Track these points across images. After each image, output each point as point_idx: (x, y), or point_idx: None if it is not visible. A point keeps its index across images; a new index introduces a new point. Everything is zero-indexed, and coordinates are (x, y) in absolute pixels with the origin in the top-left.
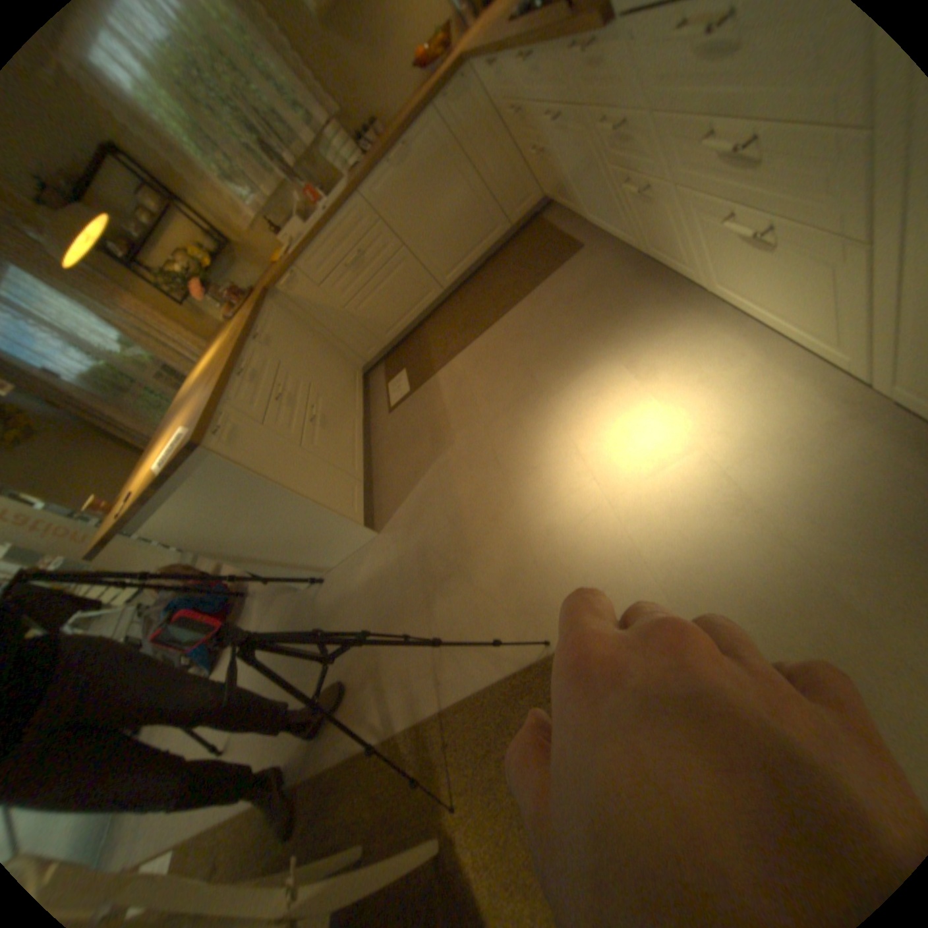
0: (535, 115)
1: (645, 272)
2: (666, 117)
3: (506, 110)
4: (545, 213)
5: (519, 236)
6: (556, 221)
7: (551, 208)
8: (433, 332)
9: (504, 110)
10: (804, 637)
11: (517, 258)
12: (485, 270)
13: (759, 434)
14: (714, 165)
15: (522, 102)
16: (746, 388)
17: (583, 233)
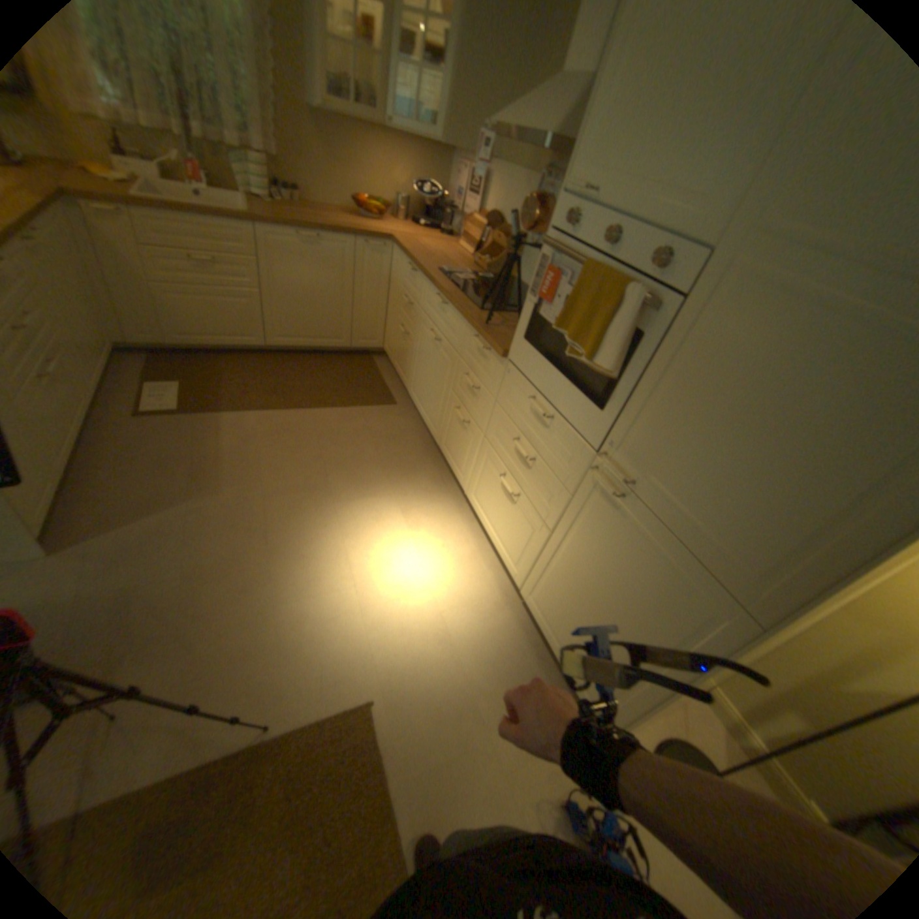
0: (418, 320)
1: (427, 456)
2: (497, 414)
3: (395, 290)
4: (374, 359)
5: (348, 358)
6: (380, 372)
7: (379, 359)
8: (230, 371)
9: (394, 289)
10: (450, 739)
11: (341, 373)
12: (308, 359)
13: (460, 599)
14: (506, 453)
15: (414, 306)
16: (460, 566)
17: (396, 397)
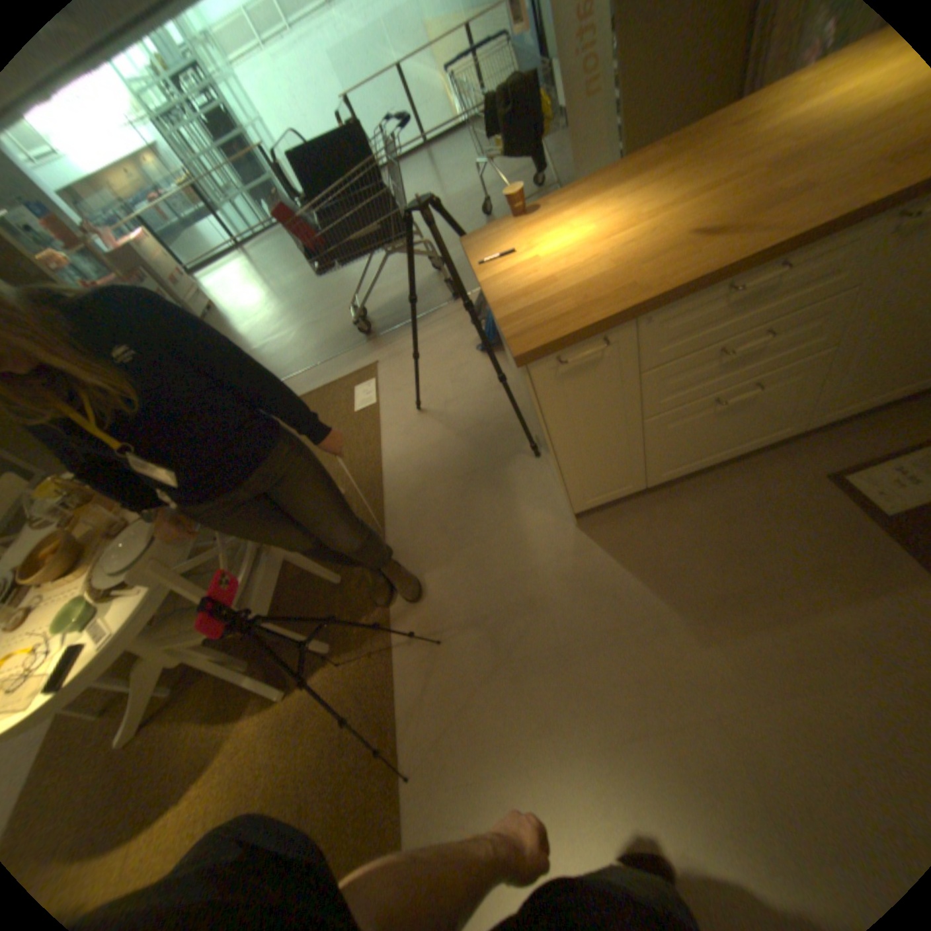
0: None
1: None
2: None
3: None
4: None
5: None
6: None
7: None
8: None
9: None
10: None
11: None
12: None
13: None
14: None
15: None
16: None
17: None
